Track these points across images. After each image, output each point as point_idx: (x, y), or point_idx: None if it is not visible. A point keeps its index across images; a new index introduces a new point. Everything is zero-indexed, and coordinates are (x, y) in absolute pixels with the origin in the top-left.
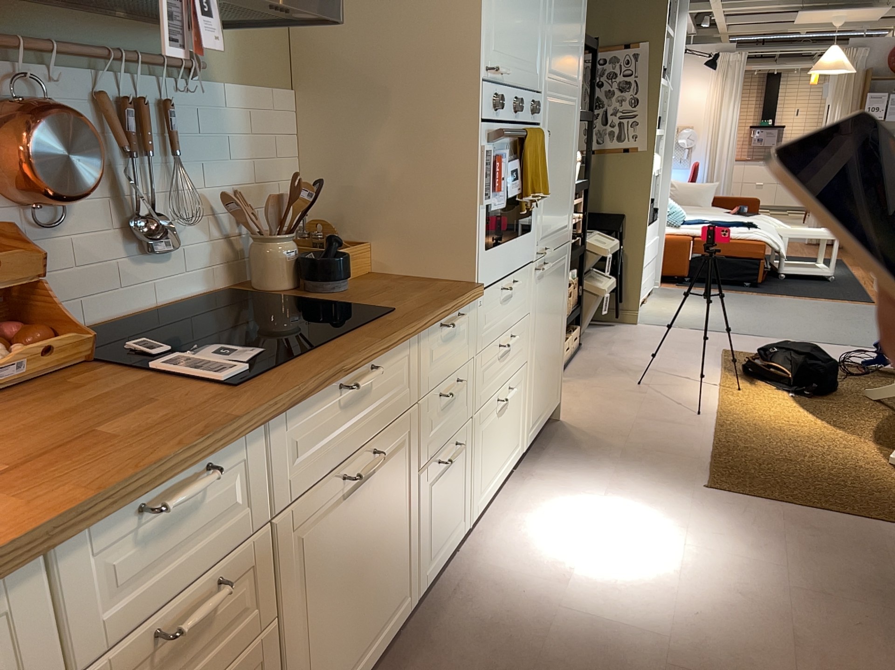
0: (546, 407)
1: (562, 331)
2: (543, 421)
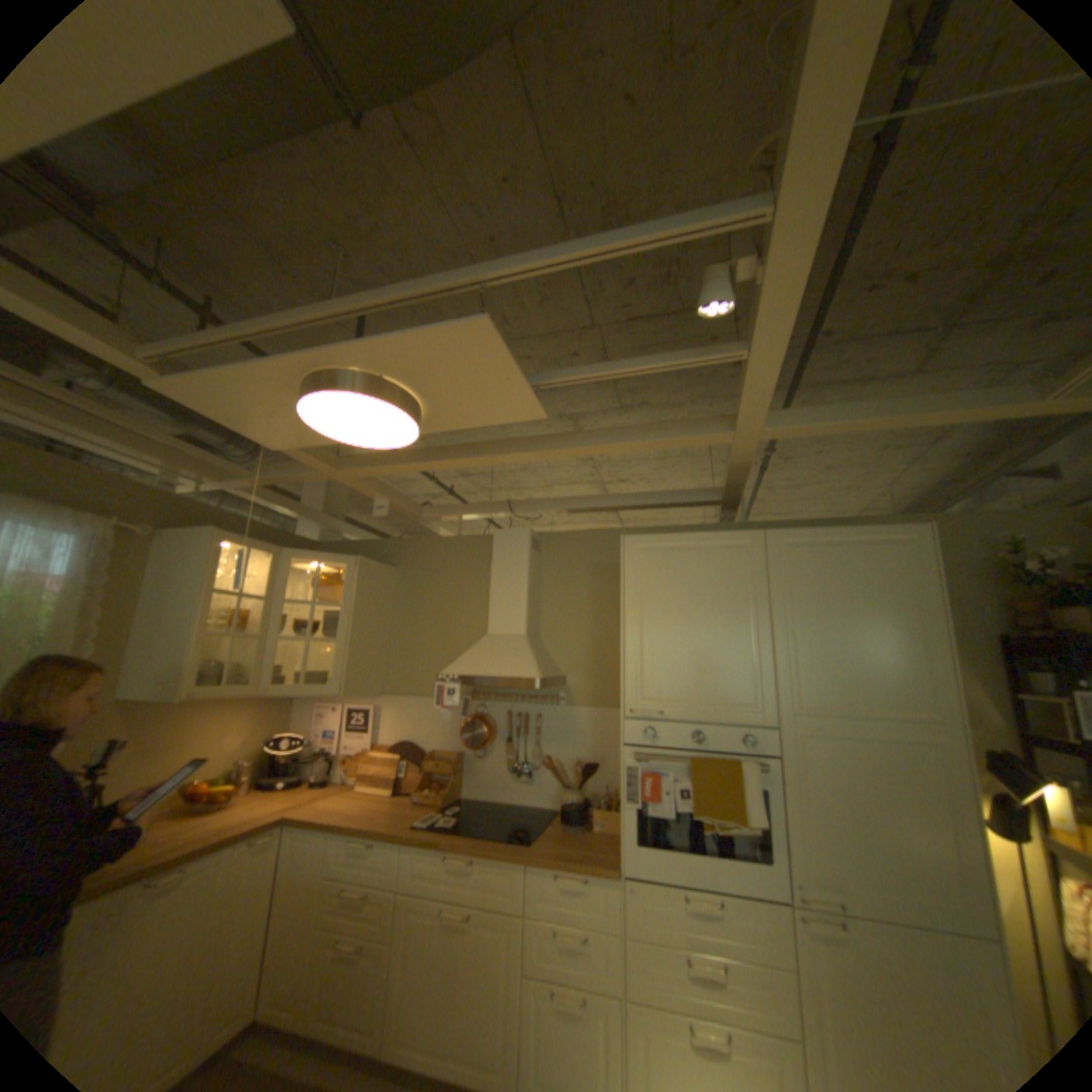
0: None
1: None
2: None
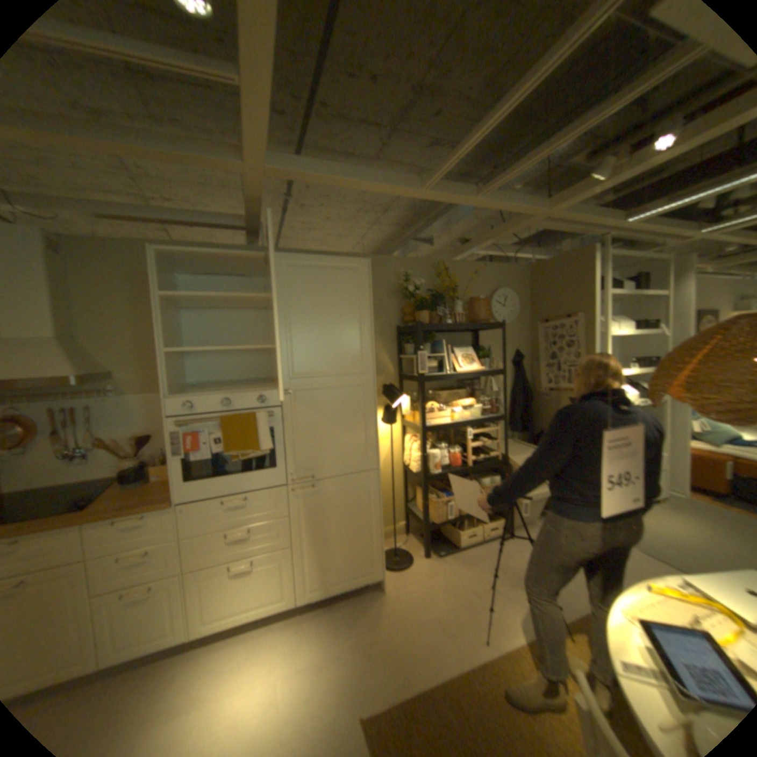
0: (345, 581)
1: (372, 531)
2: (338, 590)
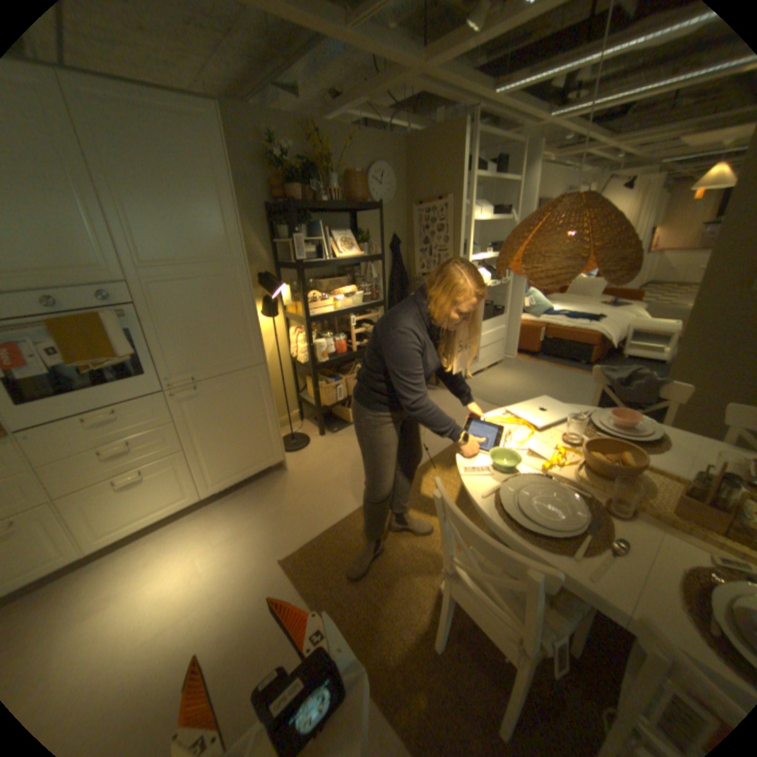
0: (246, 468)
1: (266, 420)
2: (240, 477)
